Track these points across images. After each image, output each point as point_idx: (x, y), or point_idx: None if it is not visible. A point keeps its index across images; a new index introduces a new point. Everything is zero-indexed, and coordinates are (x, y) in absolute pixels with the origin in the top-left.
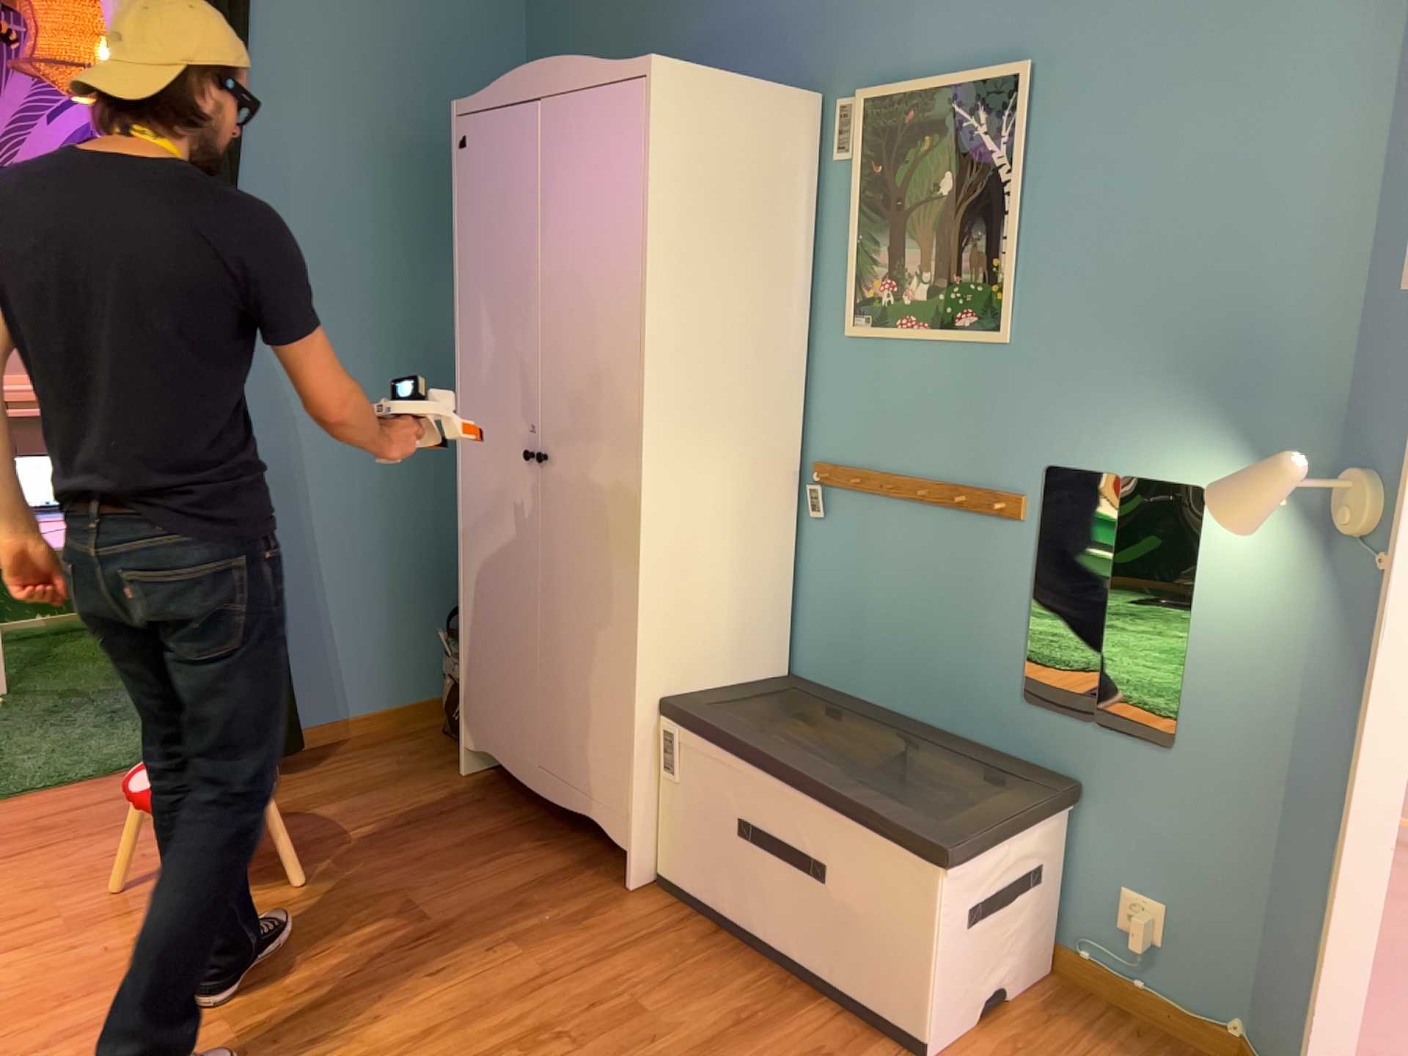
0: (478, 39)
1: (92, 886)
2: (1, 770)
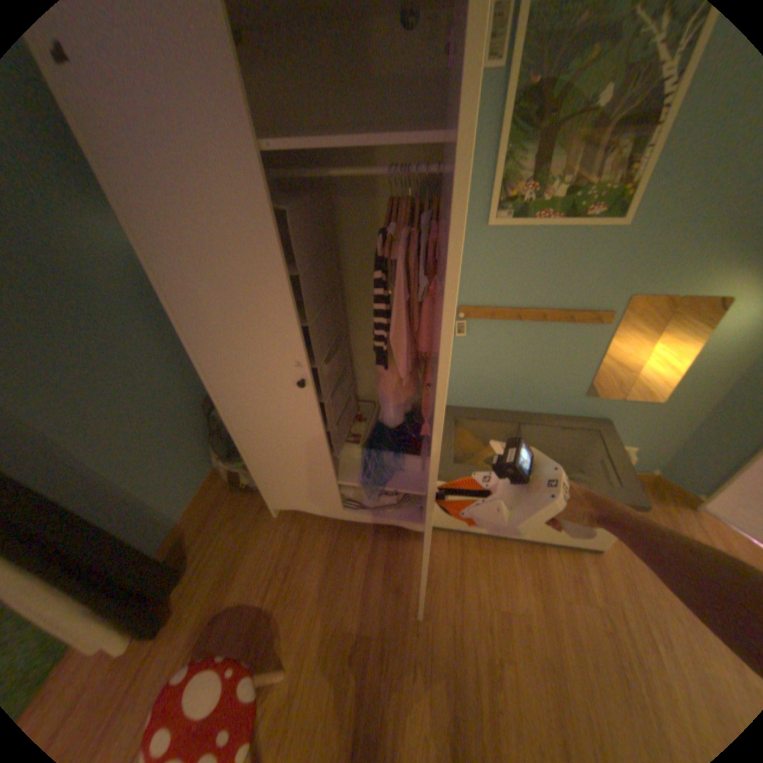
0: None
1: None
2: None
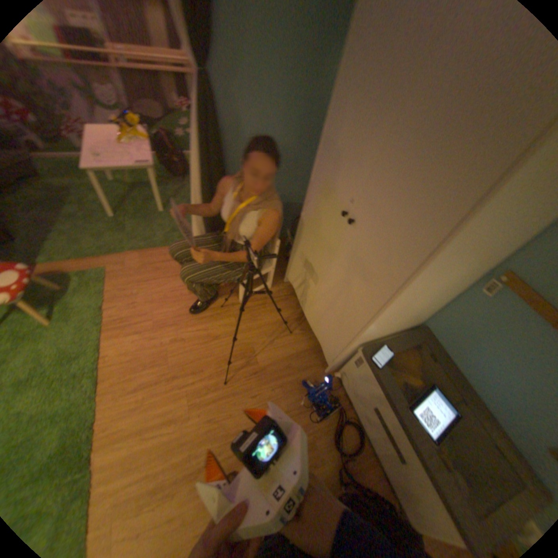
0: None
1: (164, 308)
2: (151, 235)
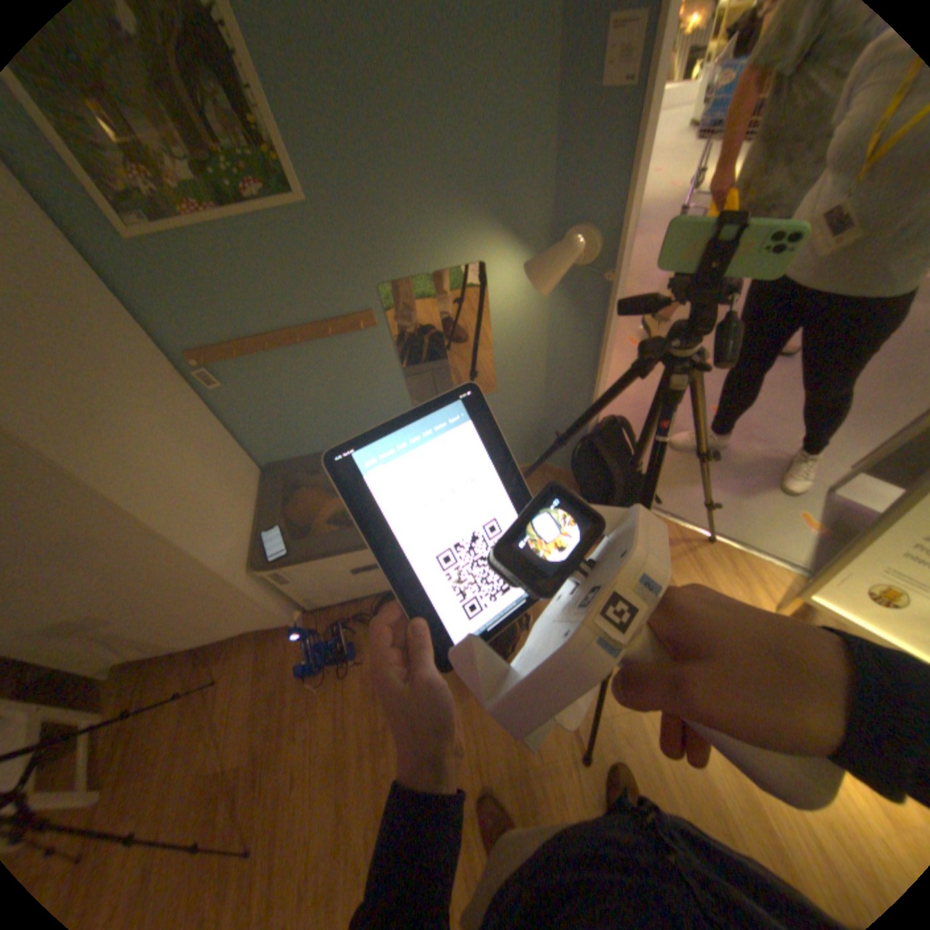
0: None
1: None
2: None
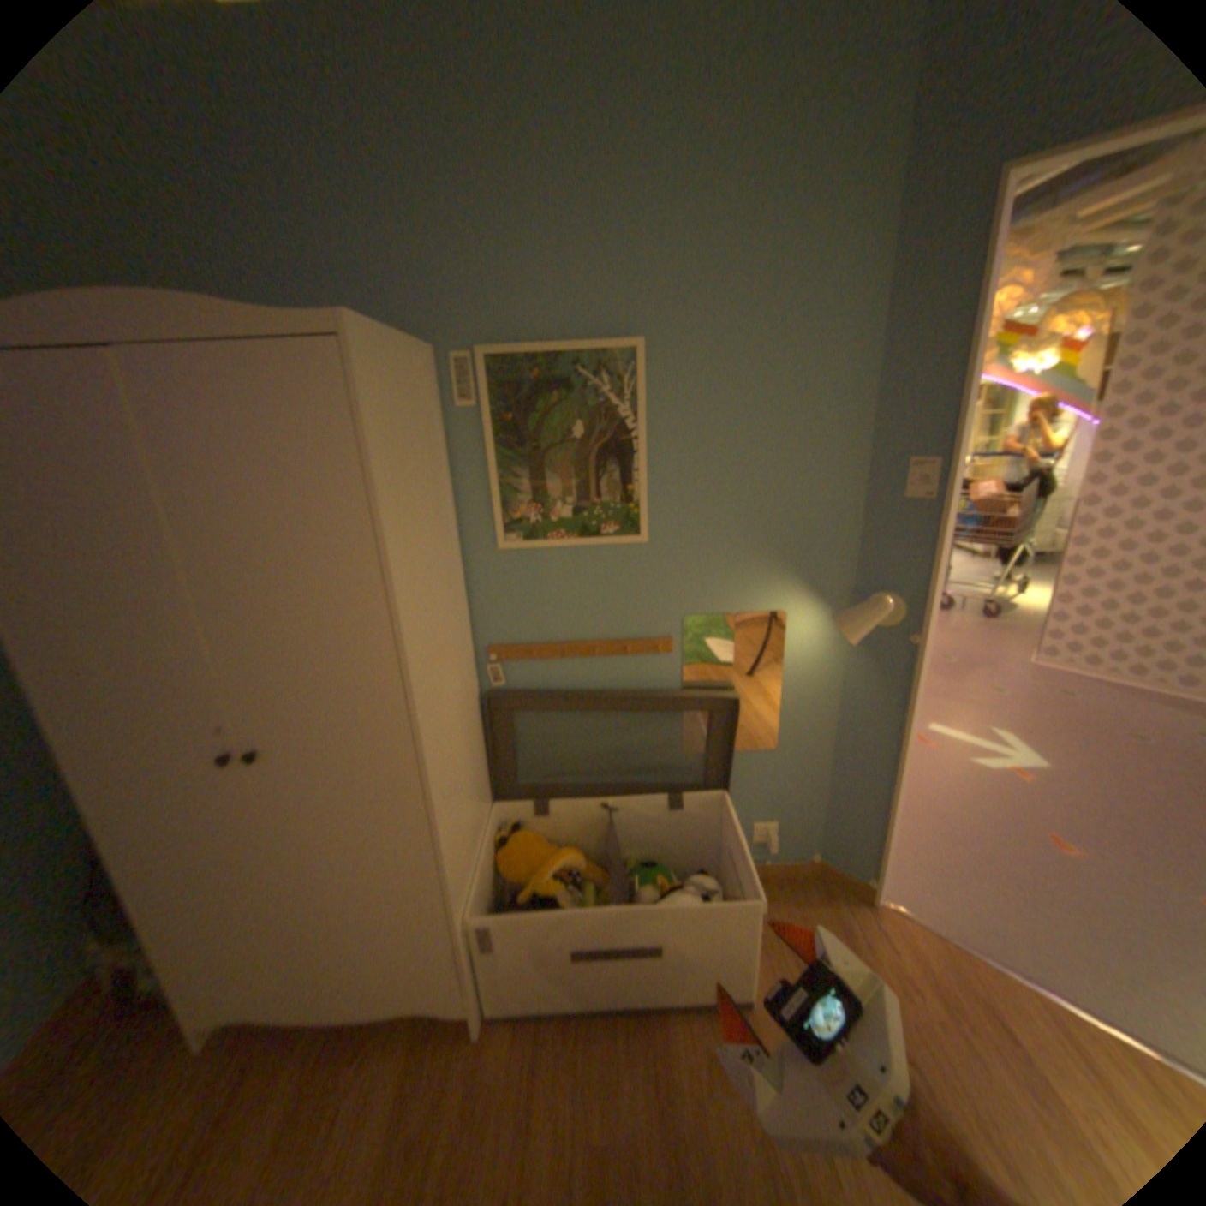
0: None
1: None
2: None
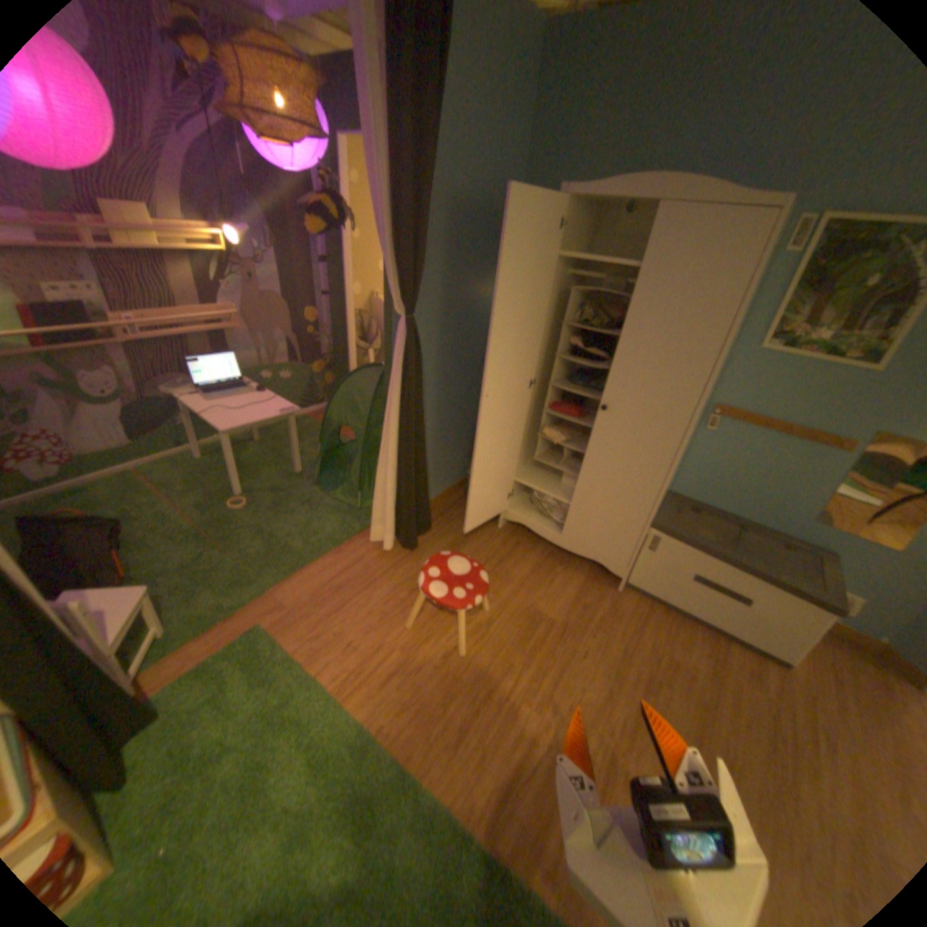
0: (516, 118)
1: (395, 625)
2: (287, 550)
